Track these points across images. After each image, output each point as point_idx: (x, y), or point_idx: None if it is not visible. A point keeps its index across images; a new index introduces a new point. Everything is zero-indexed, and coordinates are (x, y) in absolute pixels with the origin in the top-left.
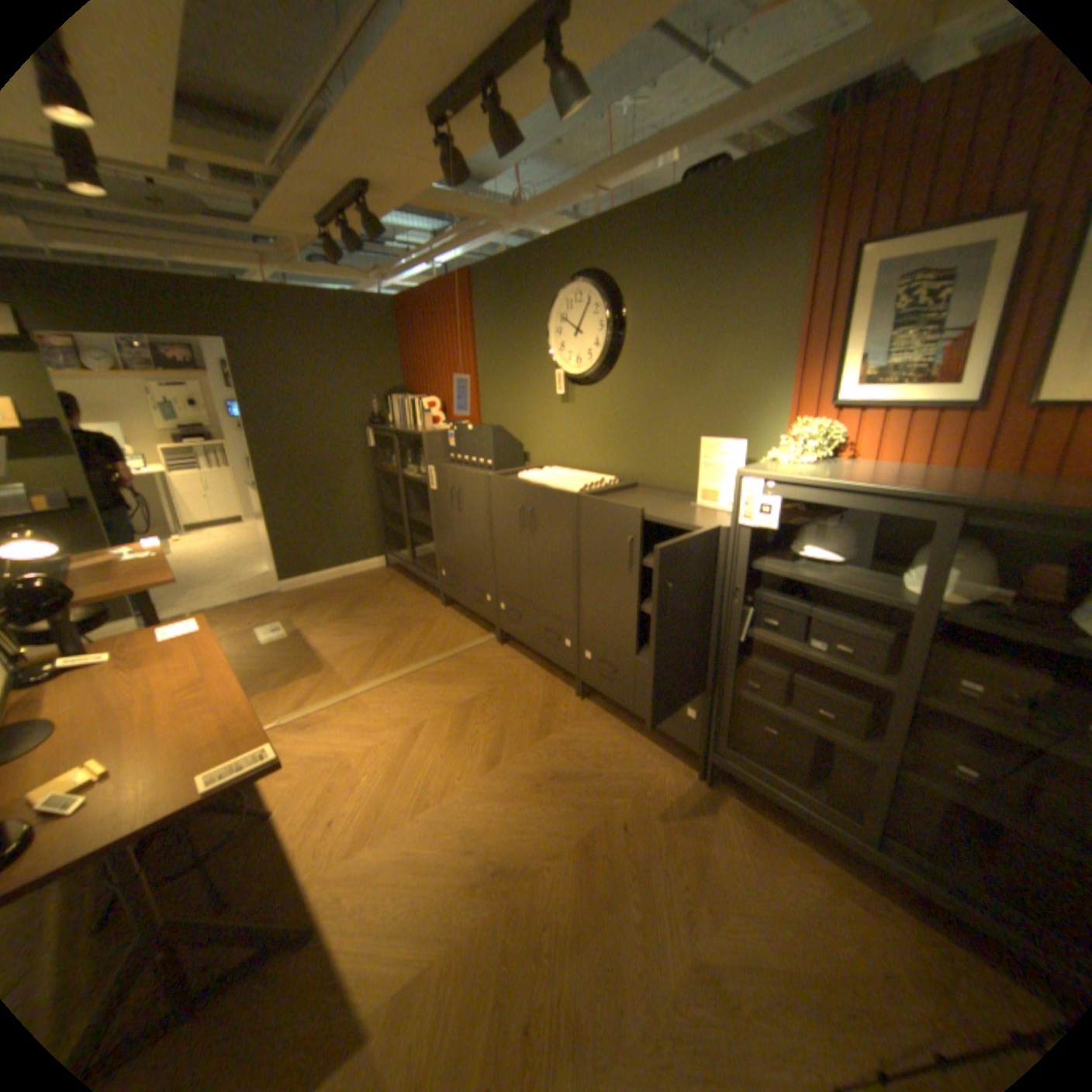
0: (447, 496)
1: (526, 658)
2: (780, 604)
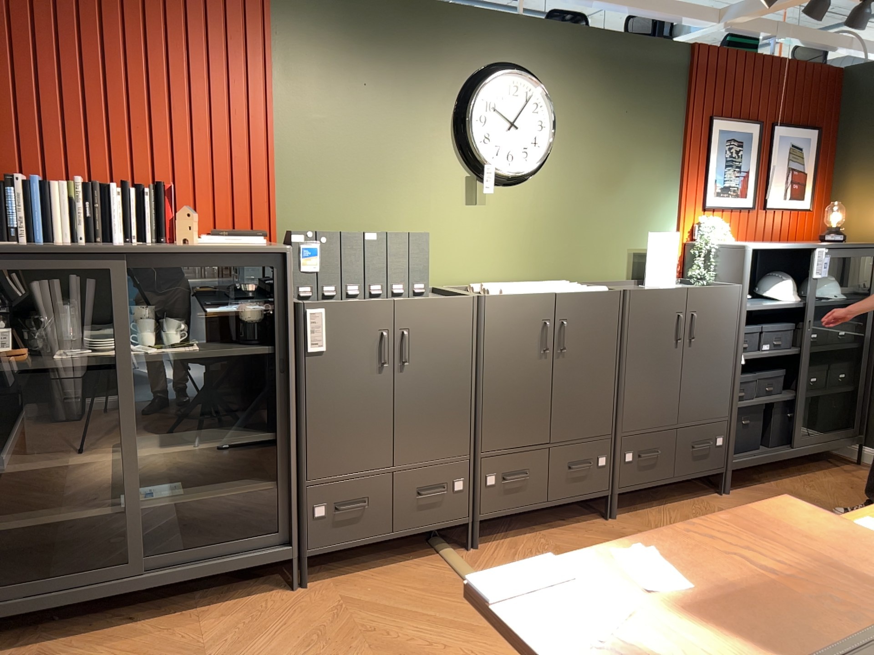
0: (362, 353)
1: (518, 537)
2: (749, 330)
